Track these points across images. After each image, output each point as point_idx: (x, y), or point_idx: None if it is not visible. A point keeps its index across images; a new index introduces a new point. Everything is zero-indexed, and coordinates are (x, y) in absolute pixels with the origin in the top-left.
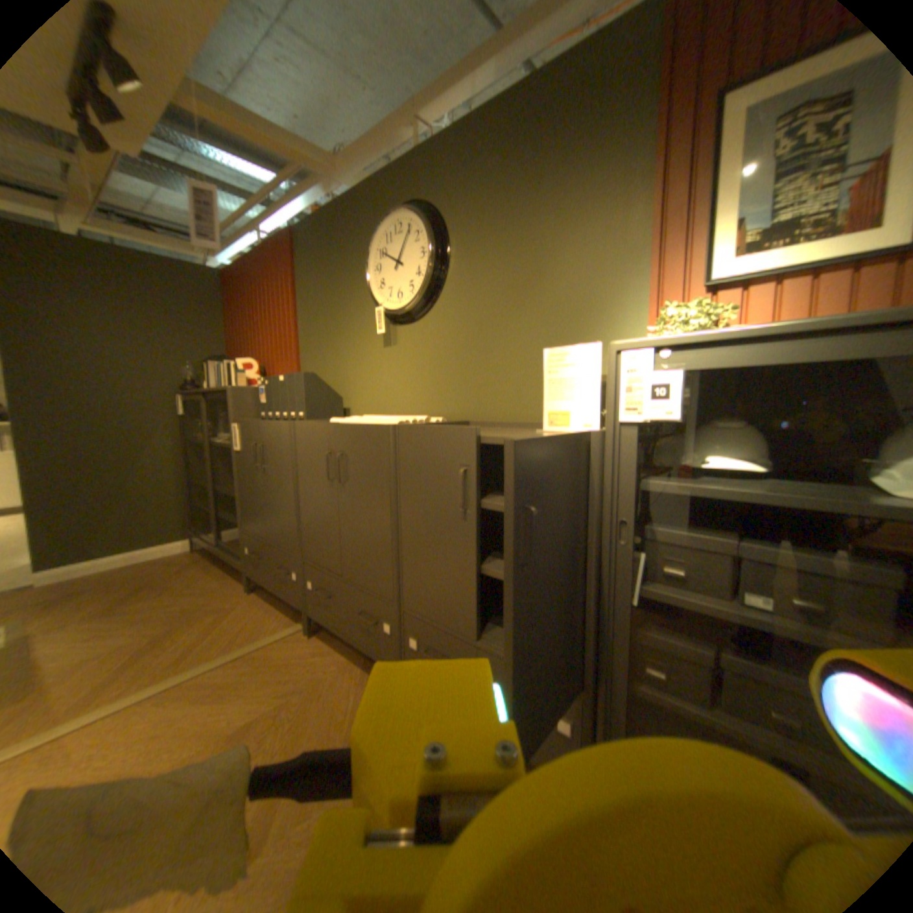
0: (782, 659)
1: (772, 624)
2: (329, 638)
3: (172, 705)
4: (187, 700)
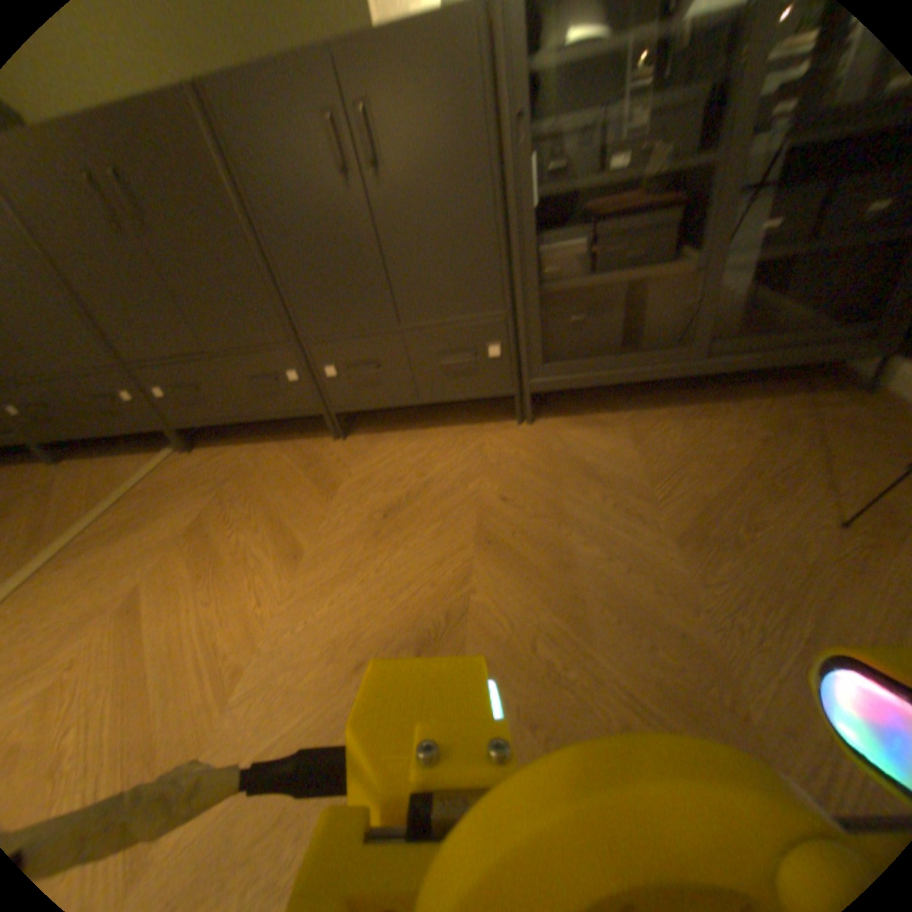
0: (632, 211)
1: (635, 168)
2: (217, 440)
3: (84, 556)
4: (98, 545)
